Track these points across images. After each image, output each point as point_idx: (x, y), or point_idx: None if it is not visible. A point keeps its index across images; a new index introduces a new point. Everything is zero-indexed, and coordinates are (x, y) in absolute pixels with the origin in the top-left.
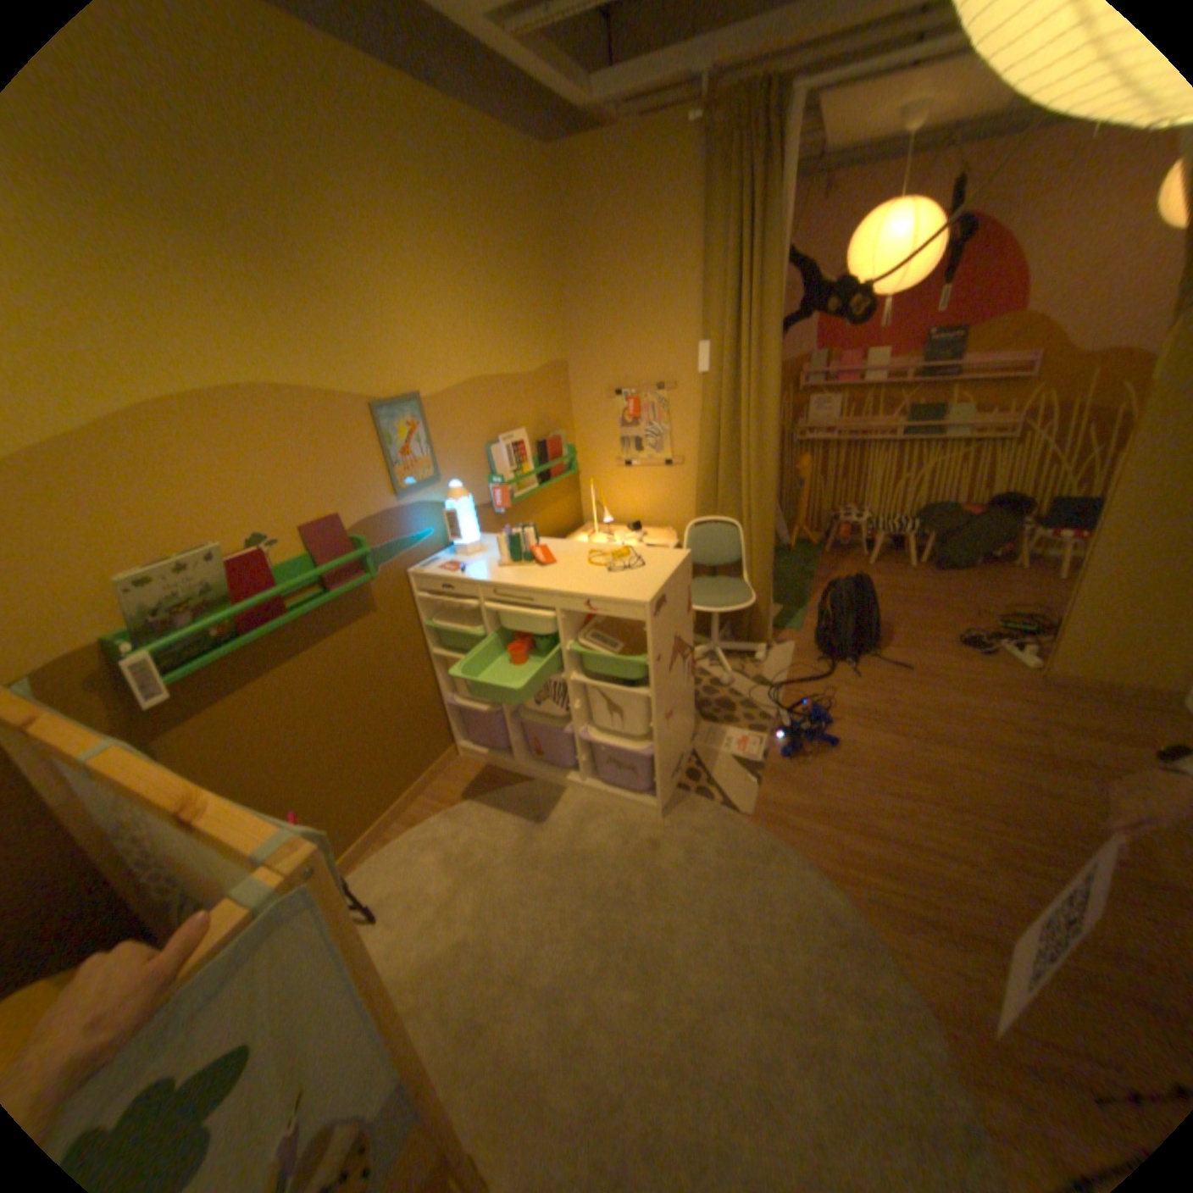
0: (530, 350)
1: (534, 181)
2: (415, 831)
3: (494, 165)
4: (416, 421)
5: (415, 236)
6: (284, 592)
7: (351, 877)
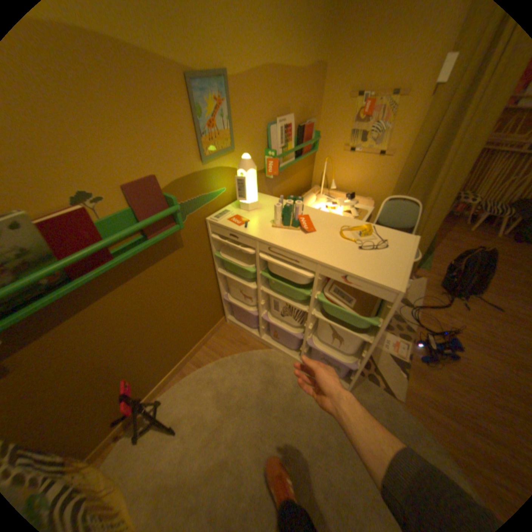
0: (308, 46)
1: None
2: (200, 371)
3: None
4: (222, 96)
5: None
6: (107, 244)
7: (162, 395)
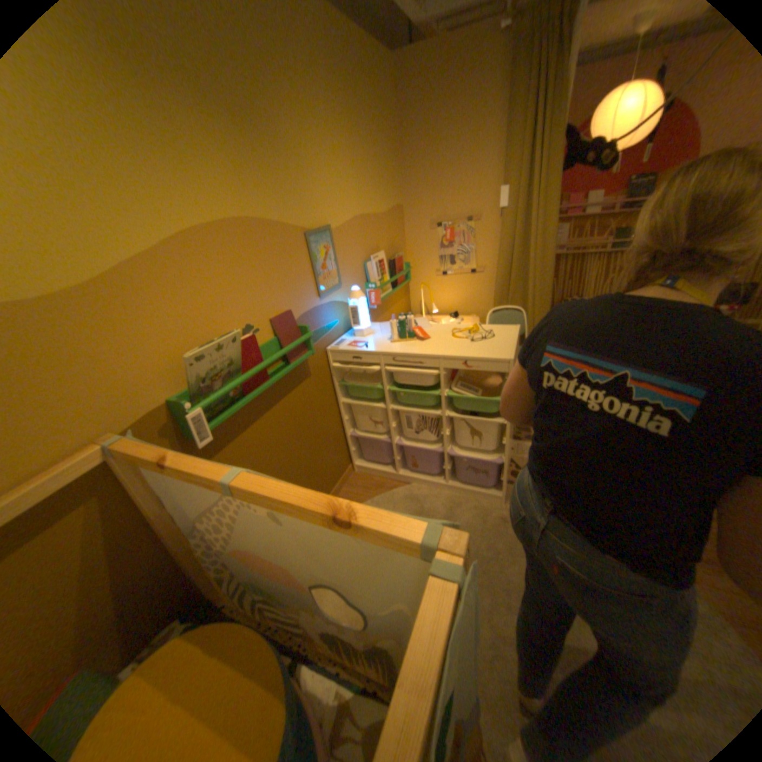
0: (385, 197)
1: (385, 77)
2: None
3: (365, 65)
4: (329, 245)
5: (326, 113)
6: (270, 363)
7: None
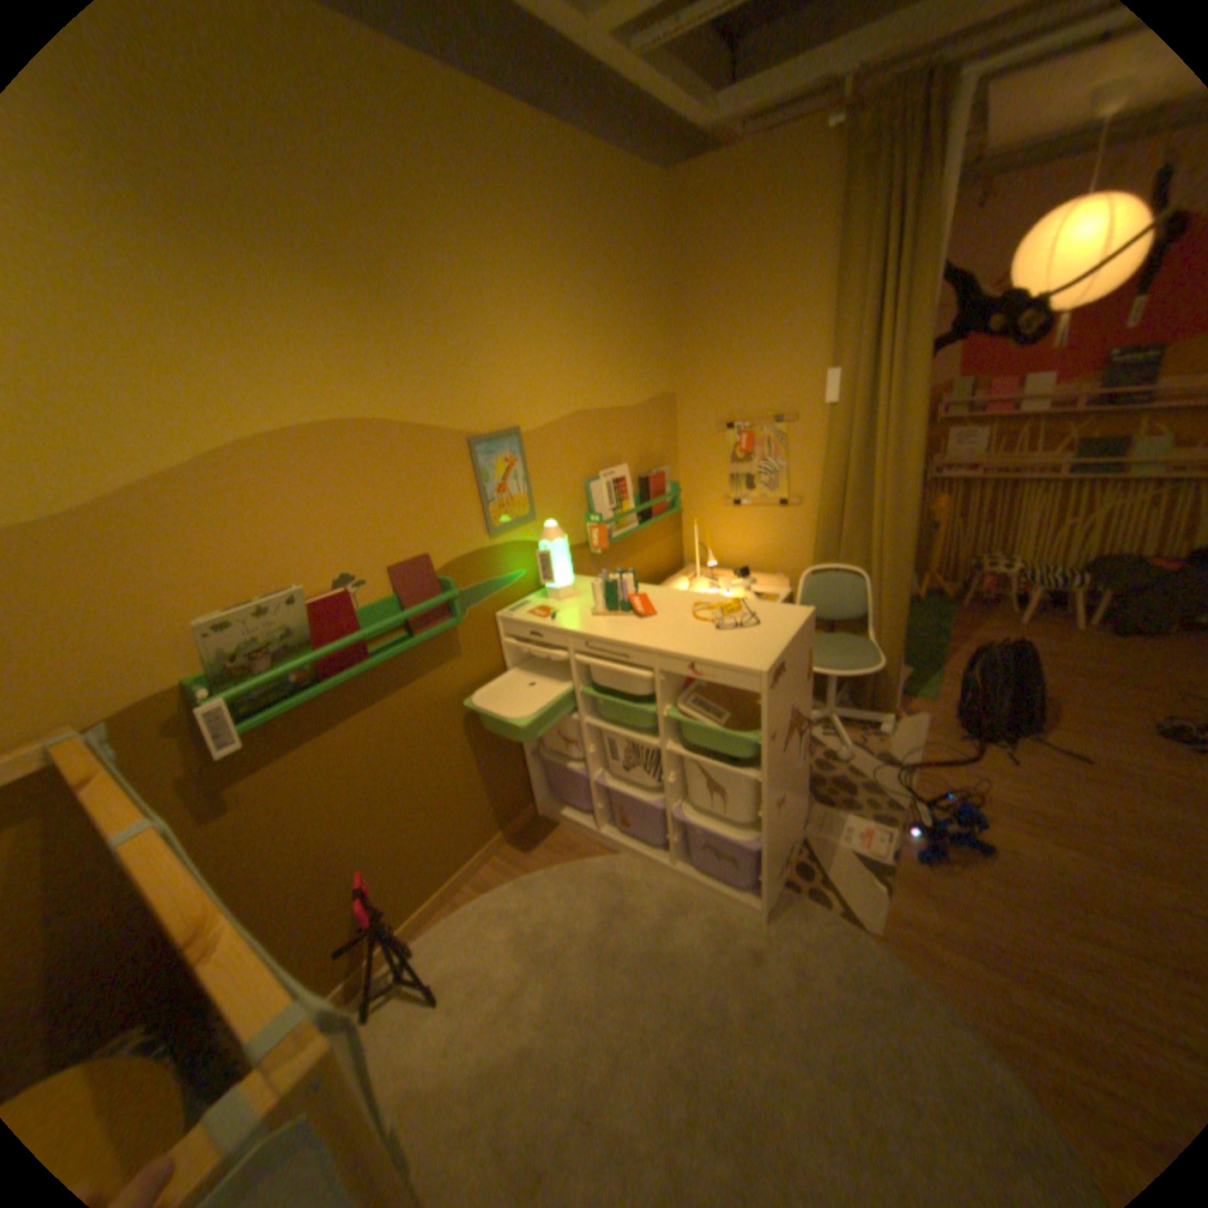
0: (638, 382)
1: (652, 207)
2: (486, 899)
3: (611, 191)
4: (515, 456)
5: (526, 265)
6: (366, 636)
7: (415, 943)
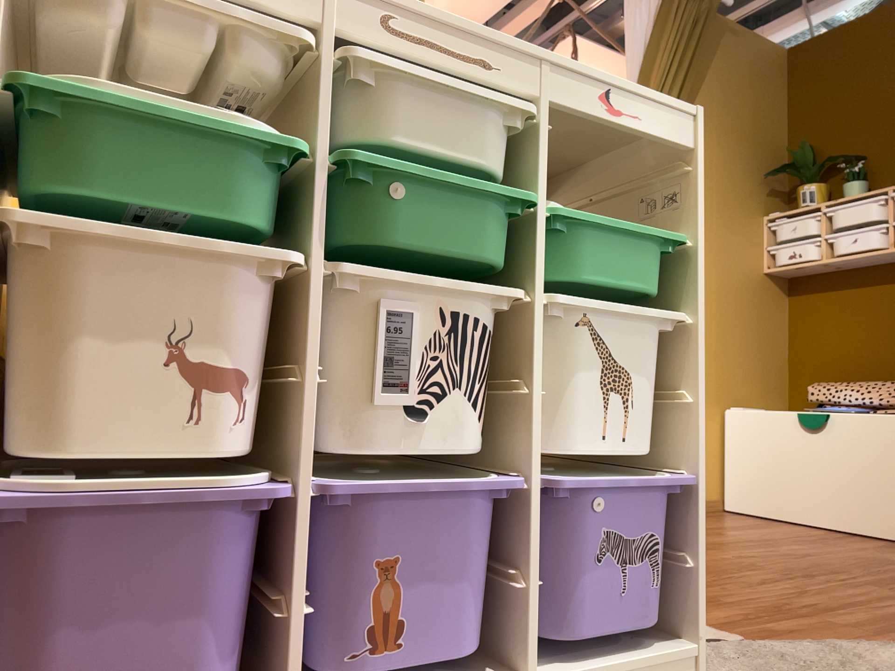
0: None
1: None
2: None
3: None
4: None
5: None
6: None
7: None
